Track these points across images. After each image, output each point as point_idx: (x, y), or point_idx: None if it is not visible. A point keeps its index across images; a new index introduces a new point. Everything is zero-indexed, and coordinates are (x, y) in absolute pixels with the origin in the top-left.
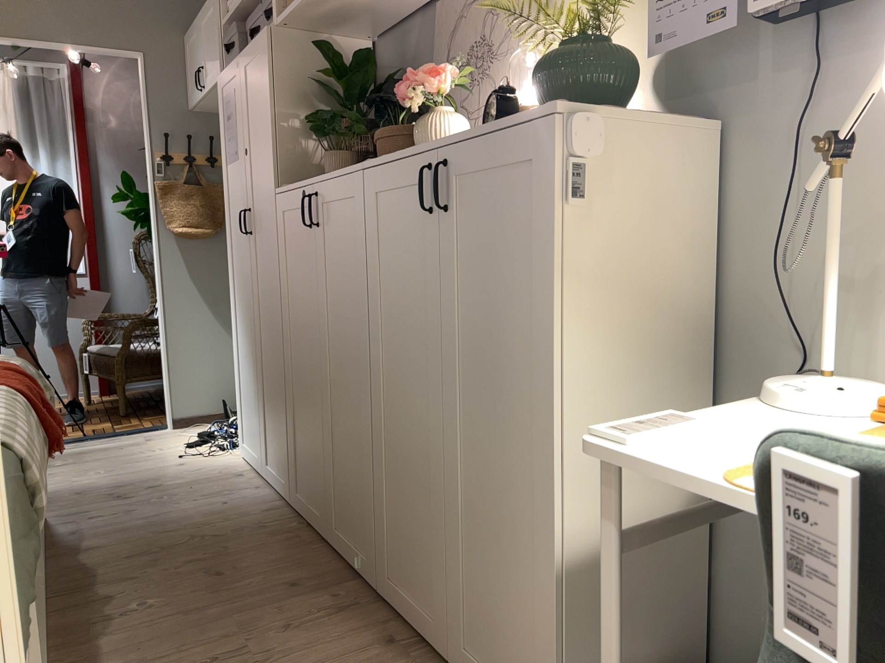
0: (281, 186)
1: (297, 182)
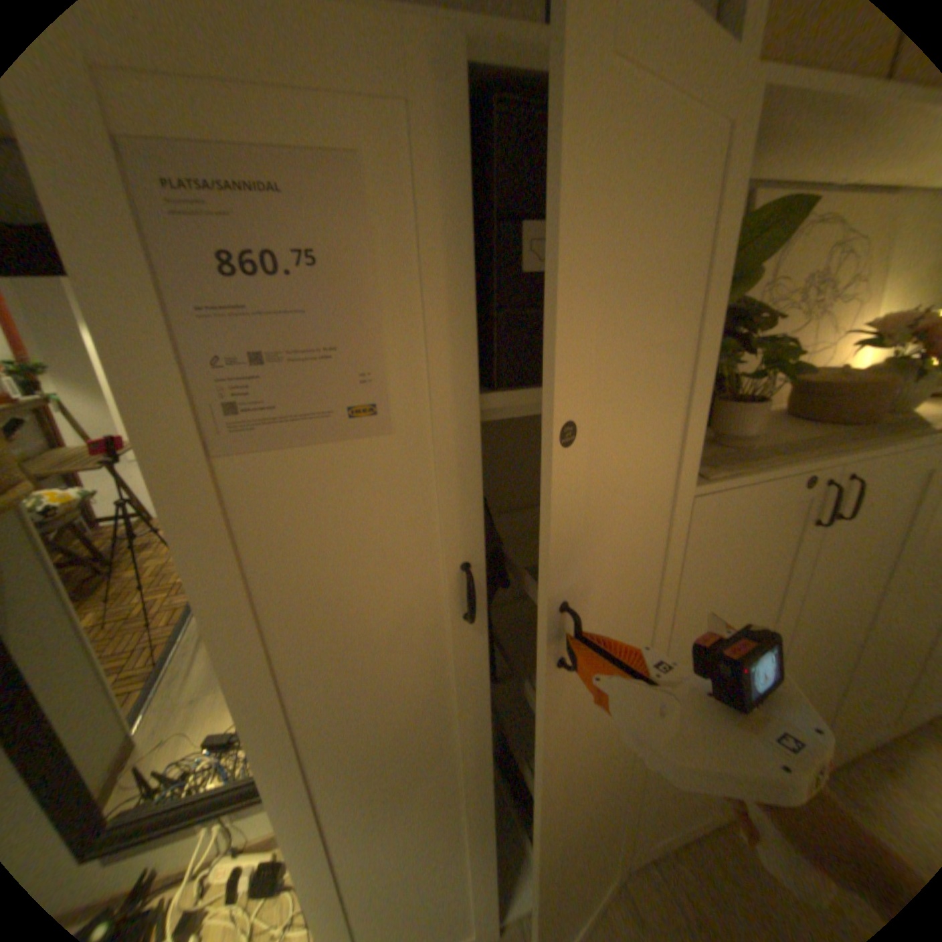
0: (717, 478)
1: (785, 465)
